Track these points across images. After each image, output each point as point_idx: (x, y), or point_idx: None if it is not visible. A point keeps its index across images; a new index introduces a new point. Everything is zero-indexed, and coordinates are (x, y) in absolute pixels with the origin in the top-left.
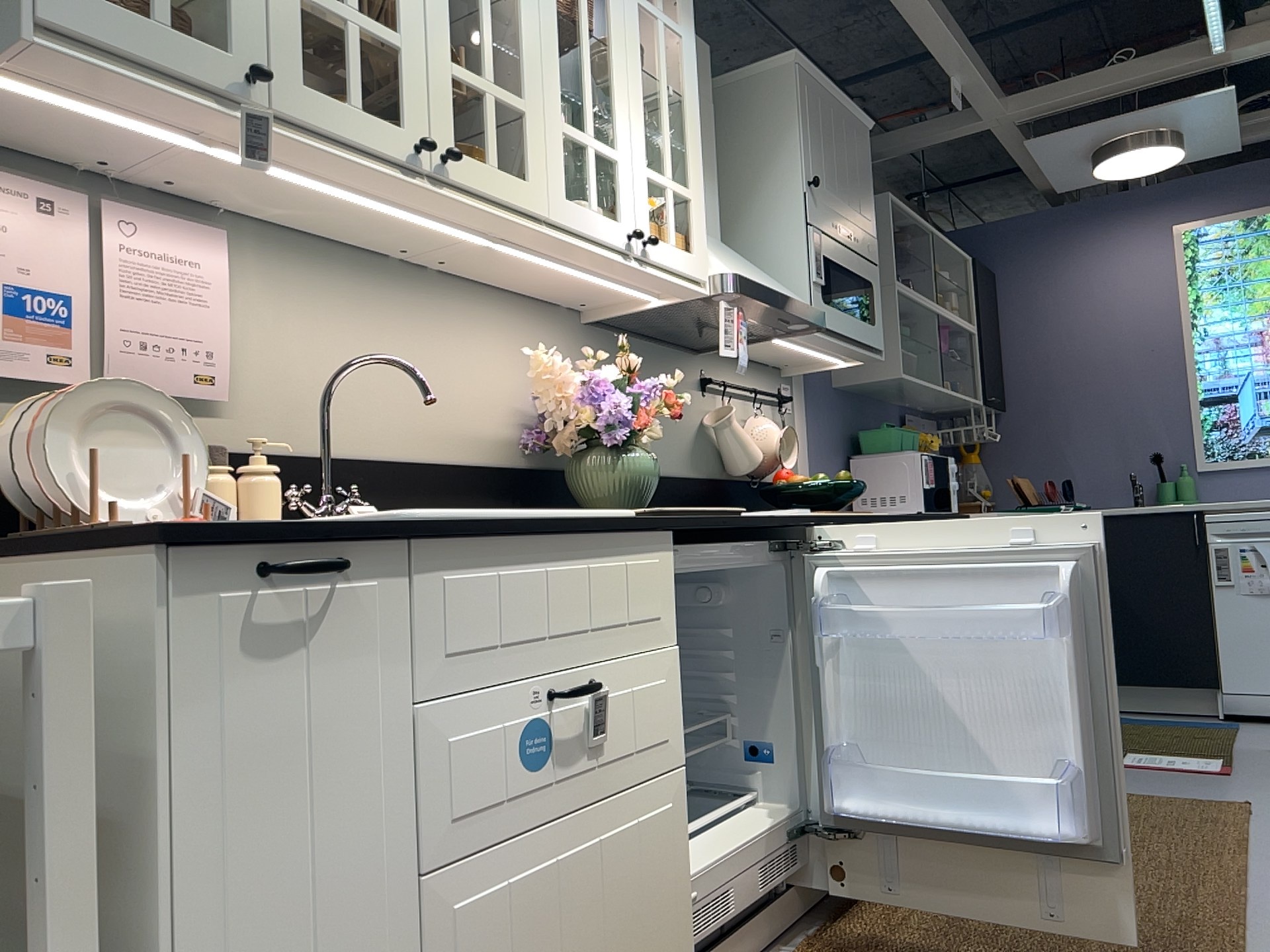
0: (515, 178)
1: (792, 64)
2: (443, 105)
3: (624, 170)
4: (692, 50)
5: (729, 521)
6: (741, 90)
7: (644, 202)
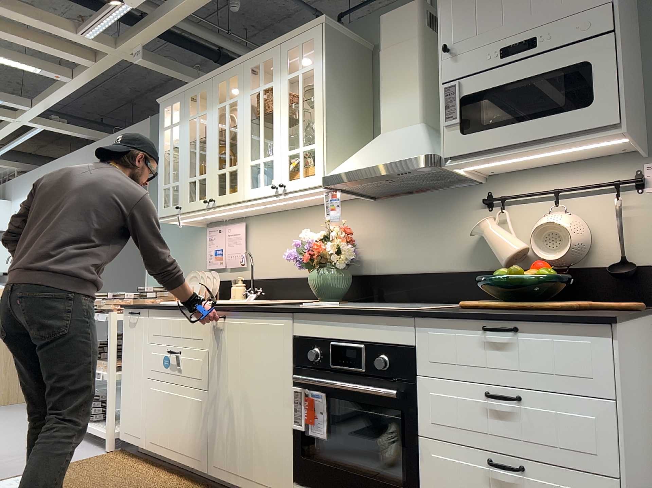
0: (232, 193)
1: None
2: (214, 185)
3: (275, 160)
4: (318, 69)
5: (228, 308)
6: None
7: (285, 167)
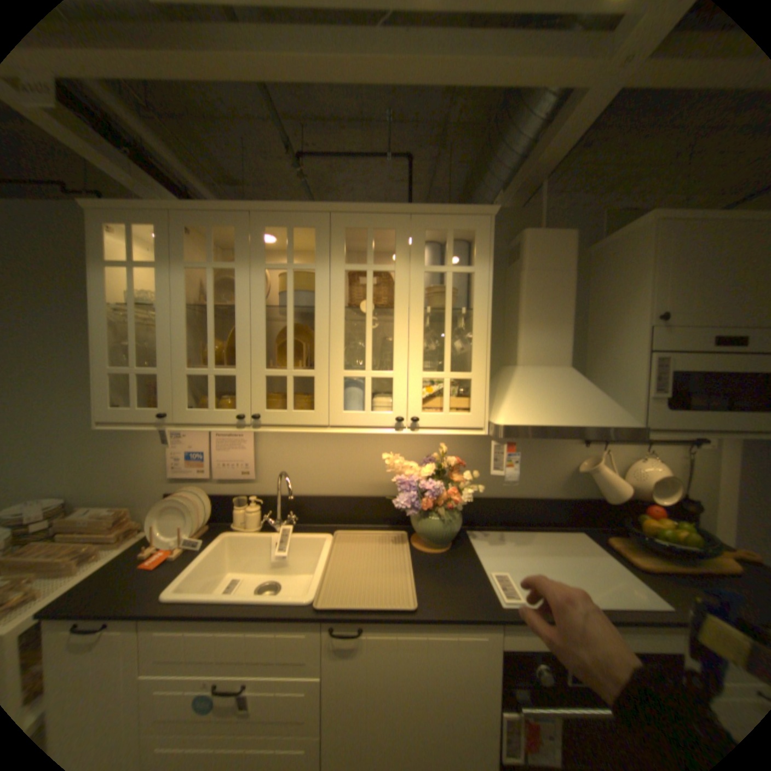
0: (305, 412)
1: (653, 220)
2: (259, 392)
3: (398, 381)
4: (484, 276)
5: (374, 621)
6: (620, 243)
7: (417, 394)
